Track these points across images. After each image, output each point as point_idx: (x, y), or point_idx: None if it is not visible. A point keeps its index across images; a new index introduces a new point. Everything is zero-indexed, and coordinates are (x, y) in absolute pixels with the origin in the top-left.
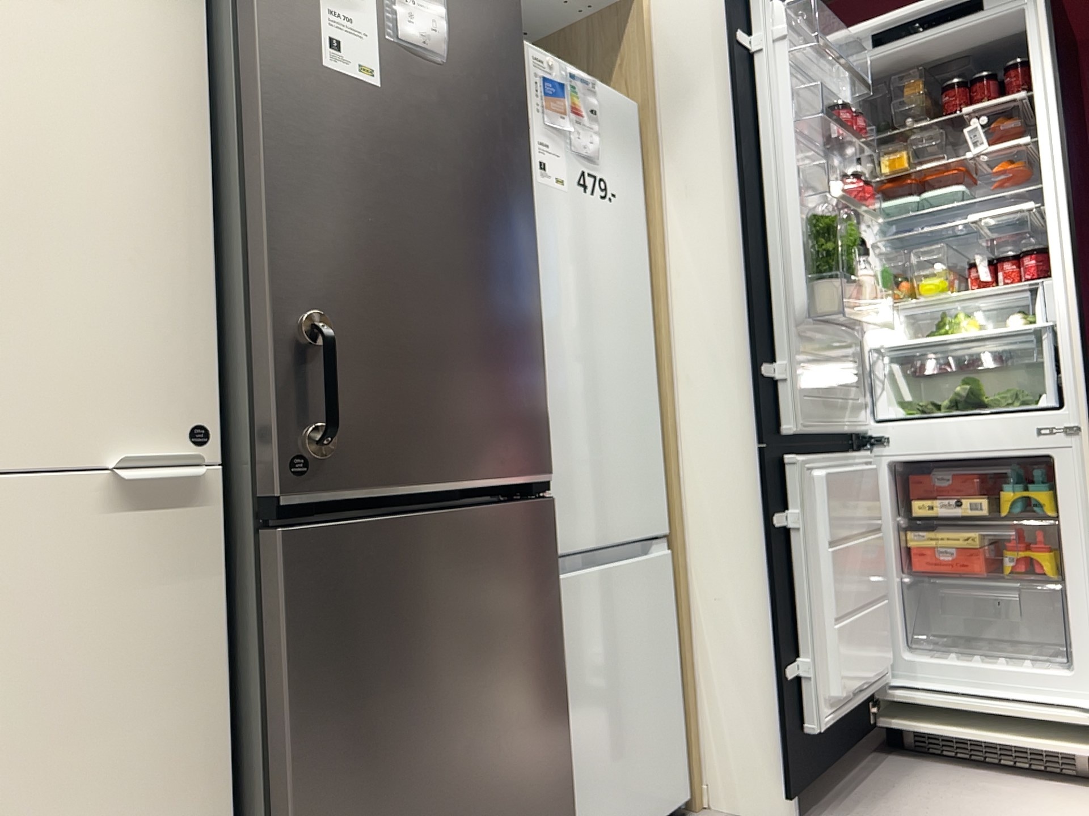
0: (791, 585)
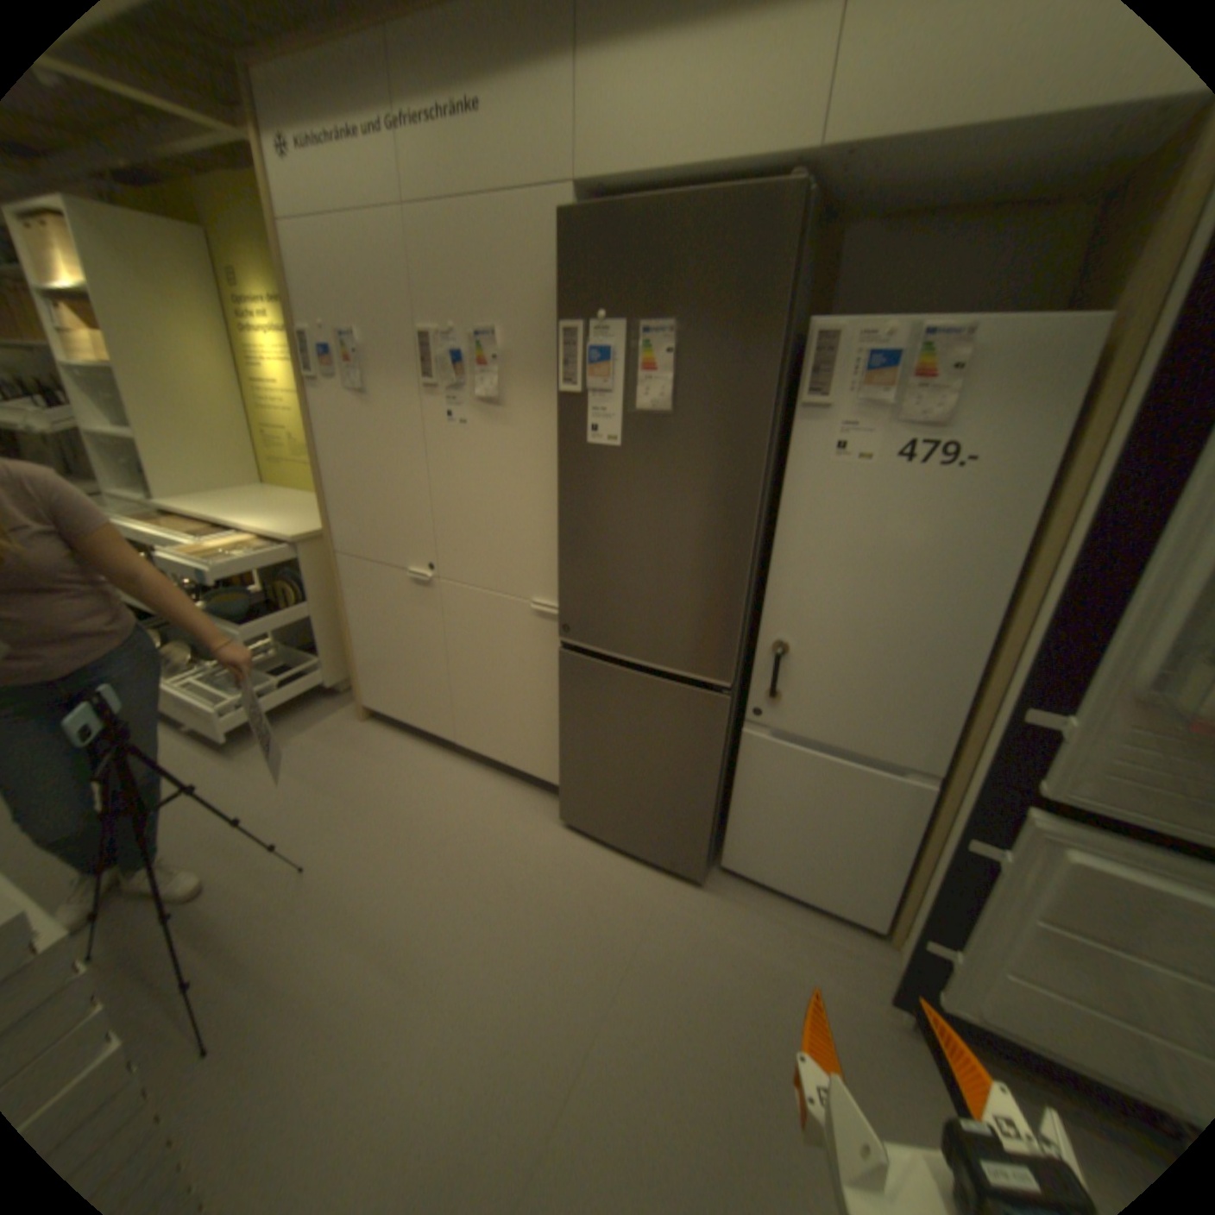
0: (979, 902)
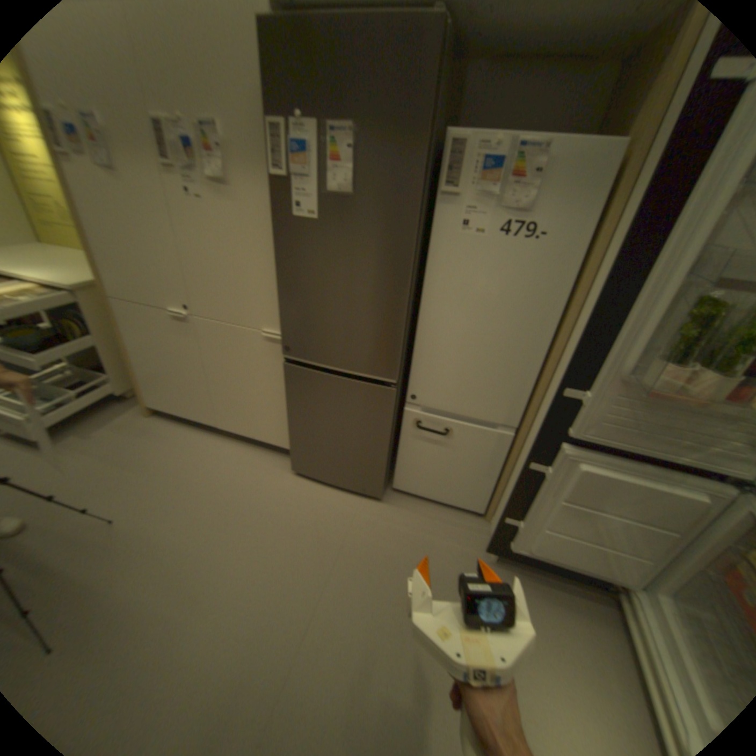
0: (532, 494)
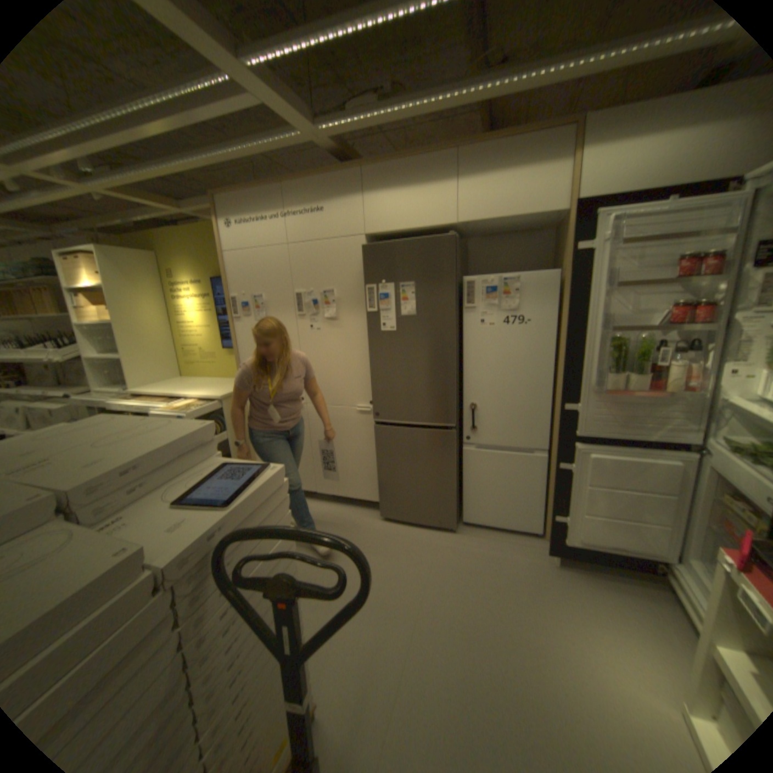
0: (569, 491)
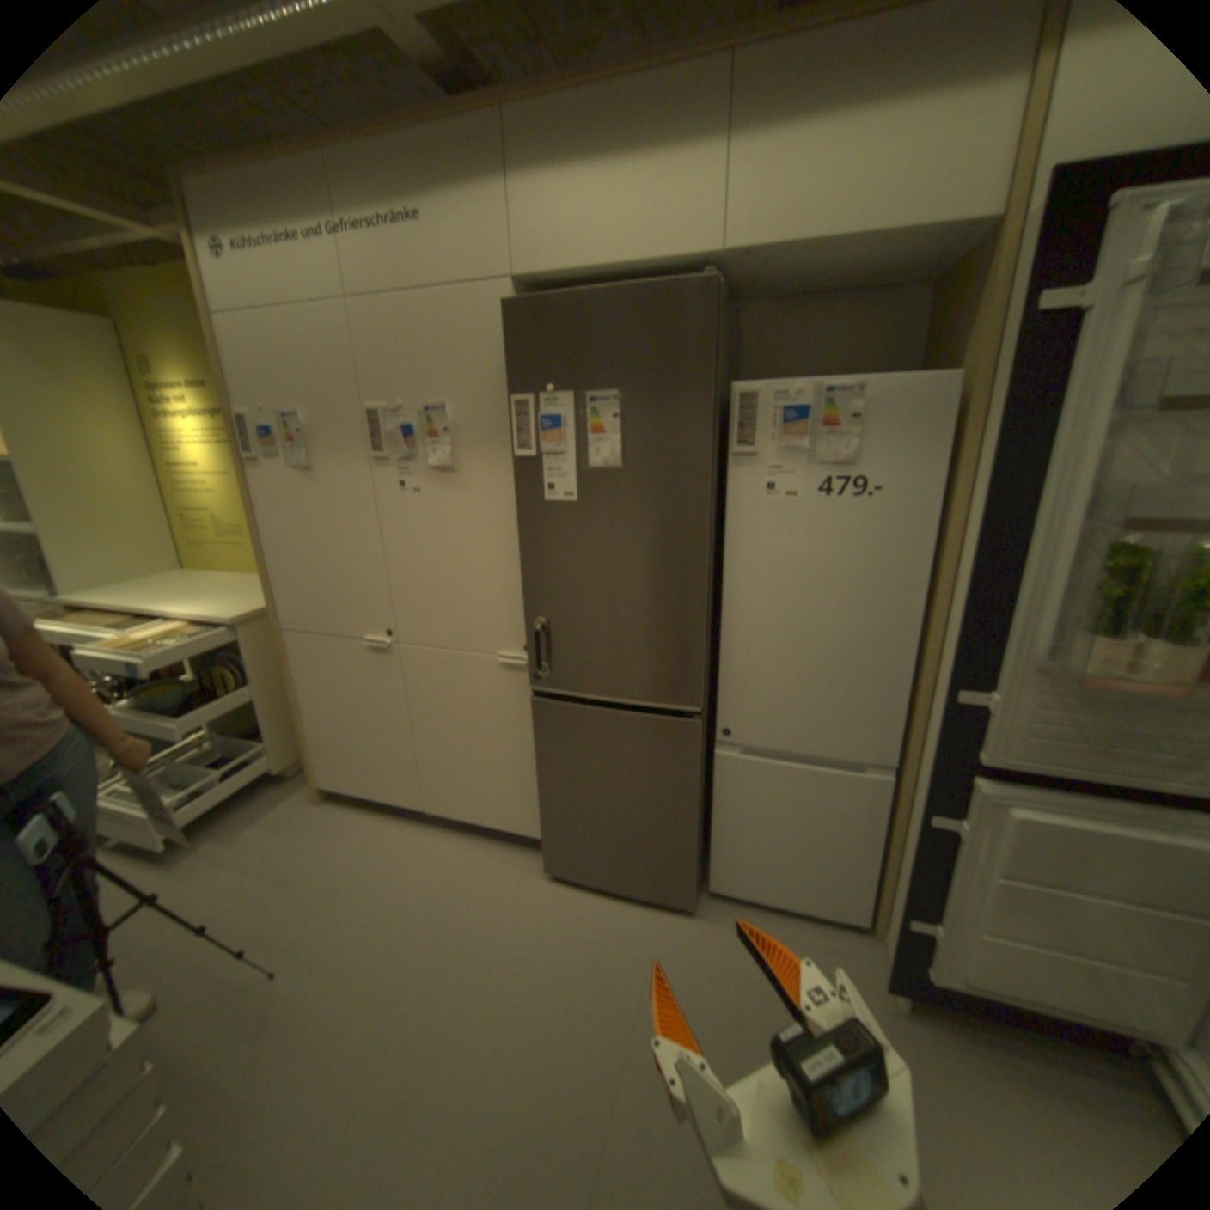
0: (947, 874)
